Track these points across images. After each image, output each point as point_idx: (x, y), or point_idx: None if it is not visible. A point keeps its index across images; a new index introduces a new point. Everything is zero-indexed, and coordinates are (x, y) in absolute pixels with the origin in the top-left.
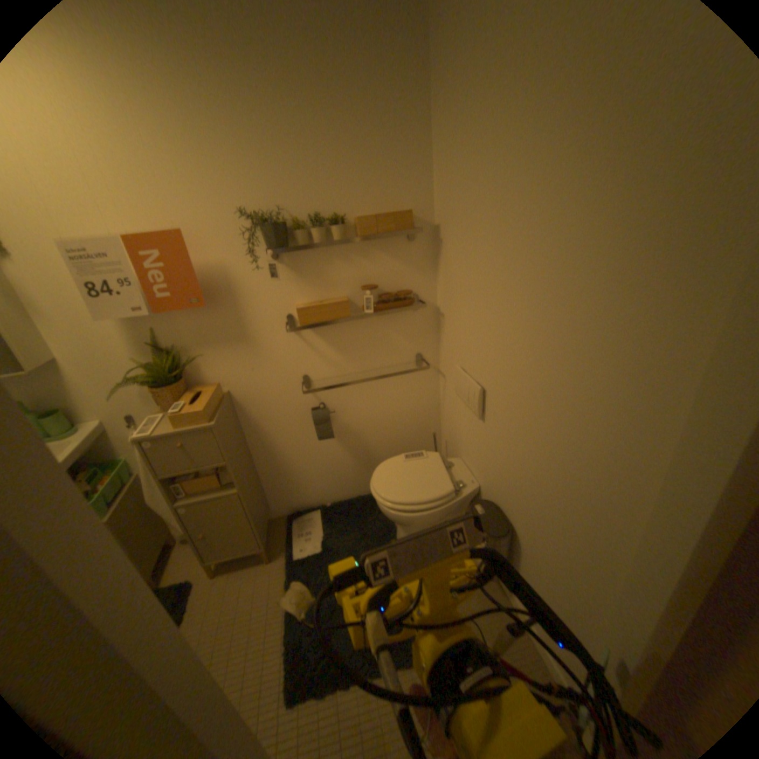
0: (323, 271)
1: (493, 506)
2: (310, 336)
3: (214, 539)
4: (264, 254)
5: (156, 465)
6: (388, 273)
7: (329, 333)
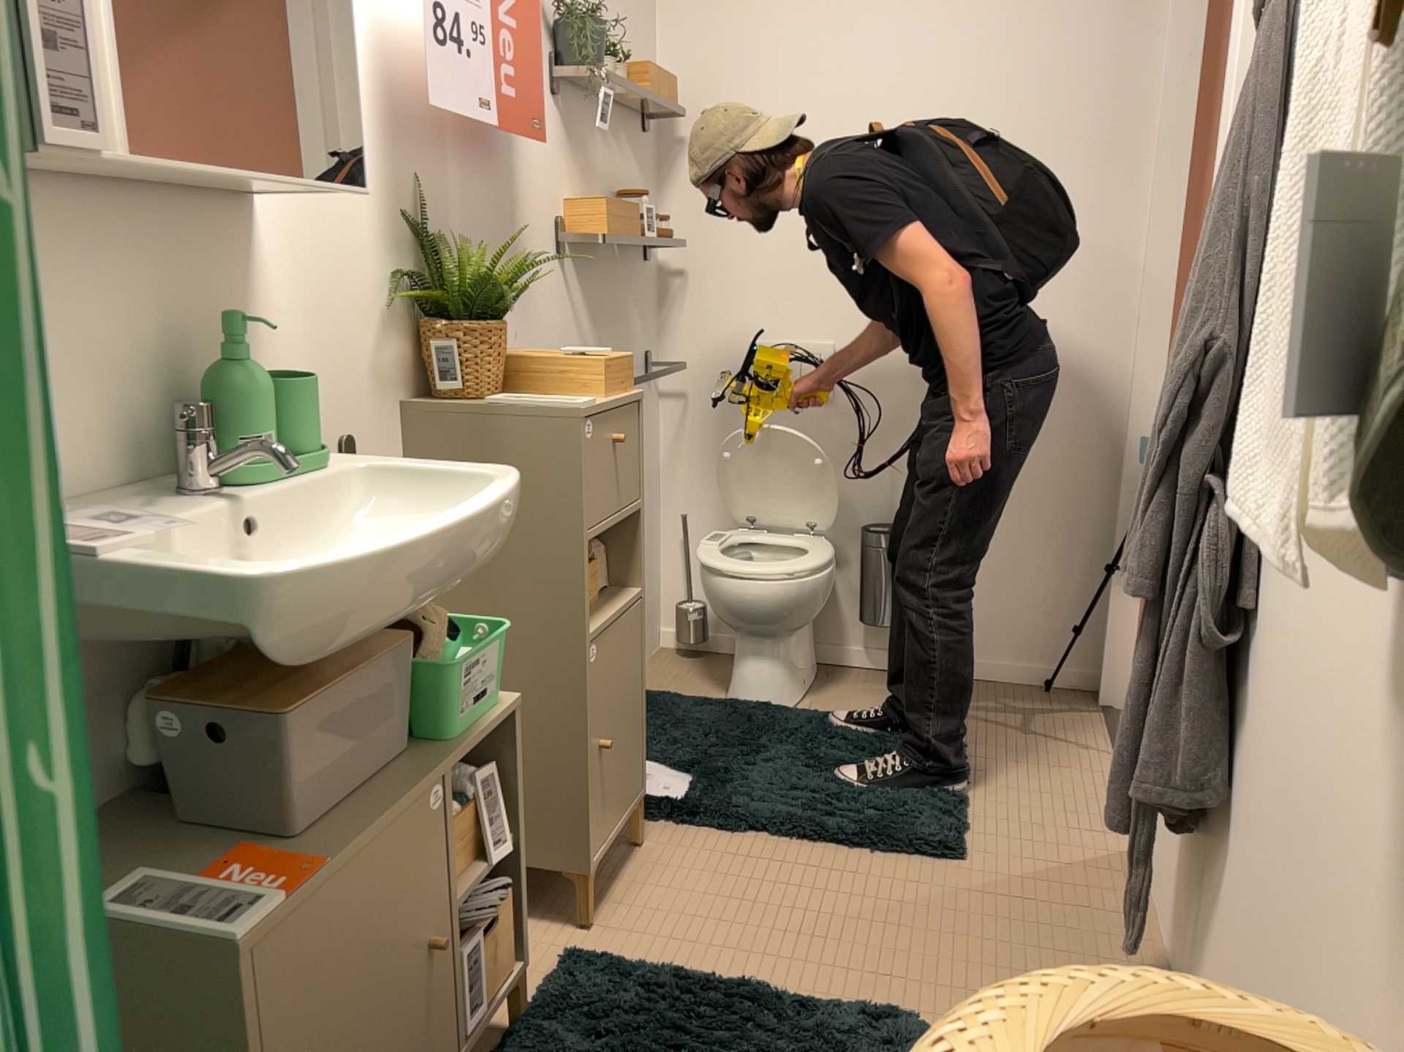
0: (589, 148)
1: (882, 525)
2: (573, 278)
3: (613, 753)
4: (548, 84)
5: (591, 493)
6: (630, 182)
7: (588, 278)
